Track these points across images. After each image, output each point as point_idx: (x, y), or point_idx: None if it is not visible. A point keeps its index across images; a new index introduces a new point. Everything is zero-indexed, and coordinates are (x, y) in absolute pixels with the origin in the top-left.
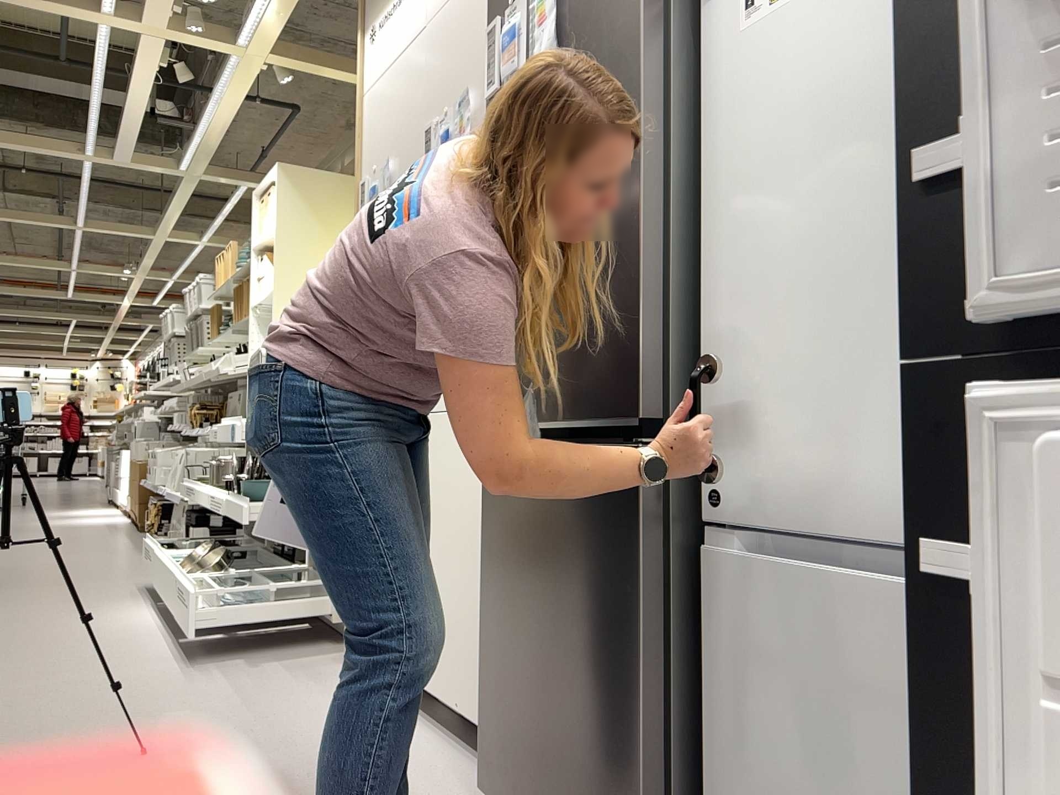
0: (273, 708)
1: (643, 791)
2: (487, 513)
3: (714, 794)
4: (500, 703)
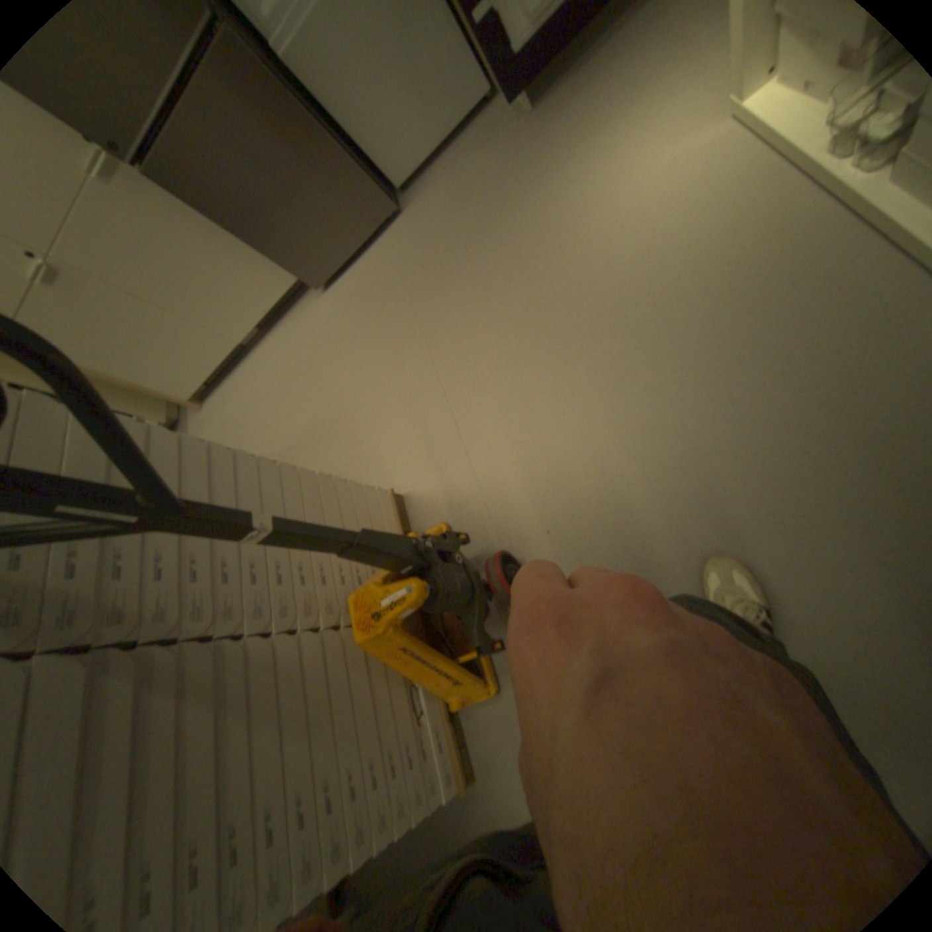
0: (233, 421)
1: (356, 170)
2: (188, 196)
3: (363, 146)
4: (287, 252)
